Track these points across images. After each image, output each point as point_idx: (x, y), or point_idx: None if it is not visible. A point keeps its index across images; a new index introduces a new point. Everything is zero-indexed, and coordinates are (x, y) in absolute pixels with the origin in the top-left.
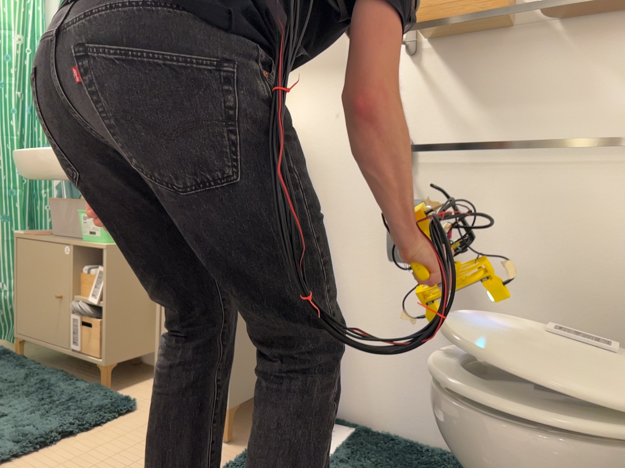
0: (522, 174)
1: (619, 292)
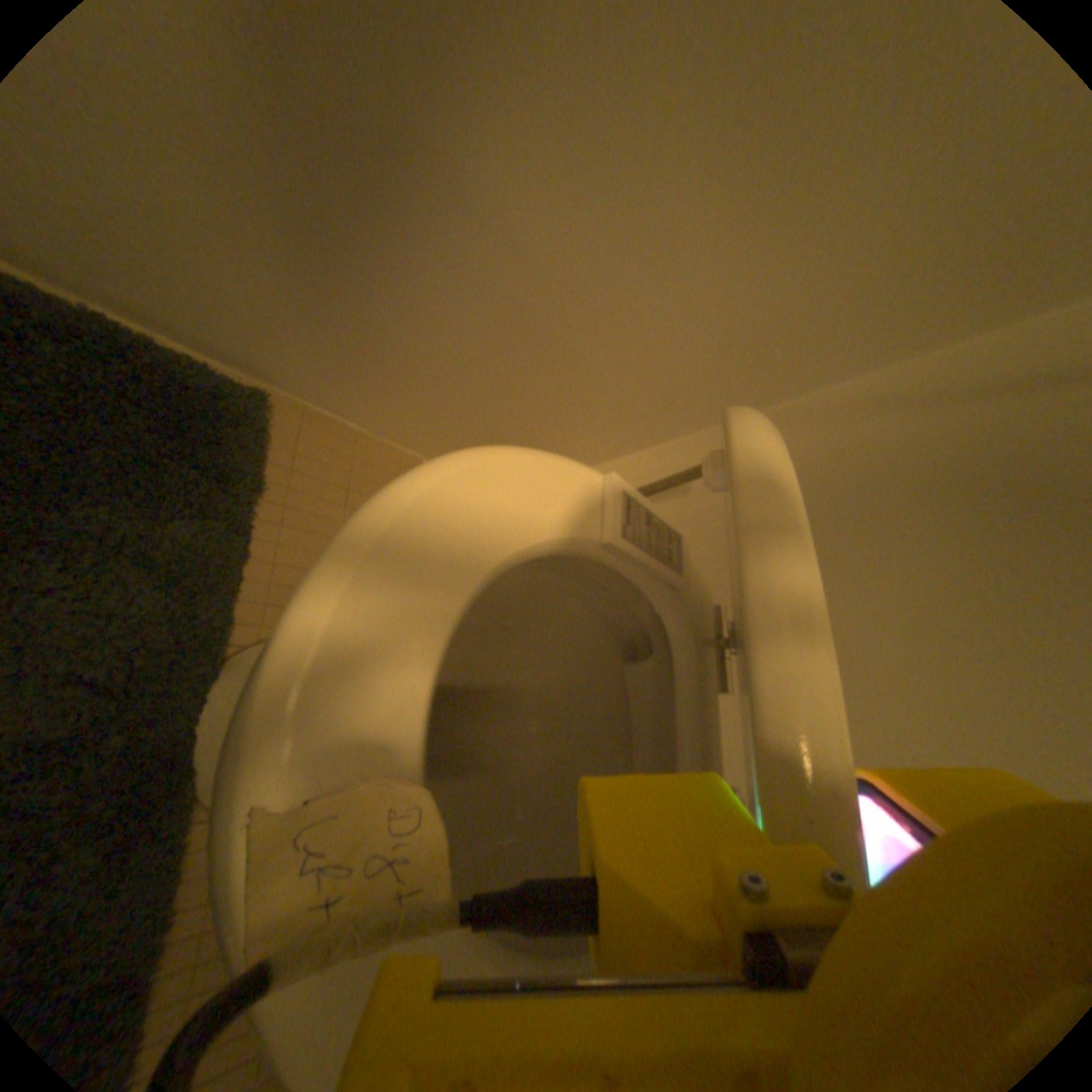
0: None
1: (791, 312)
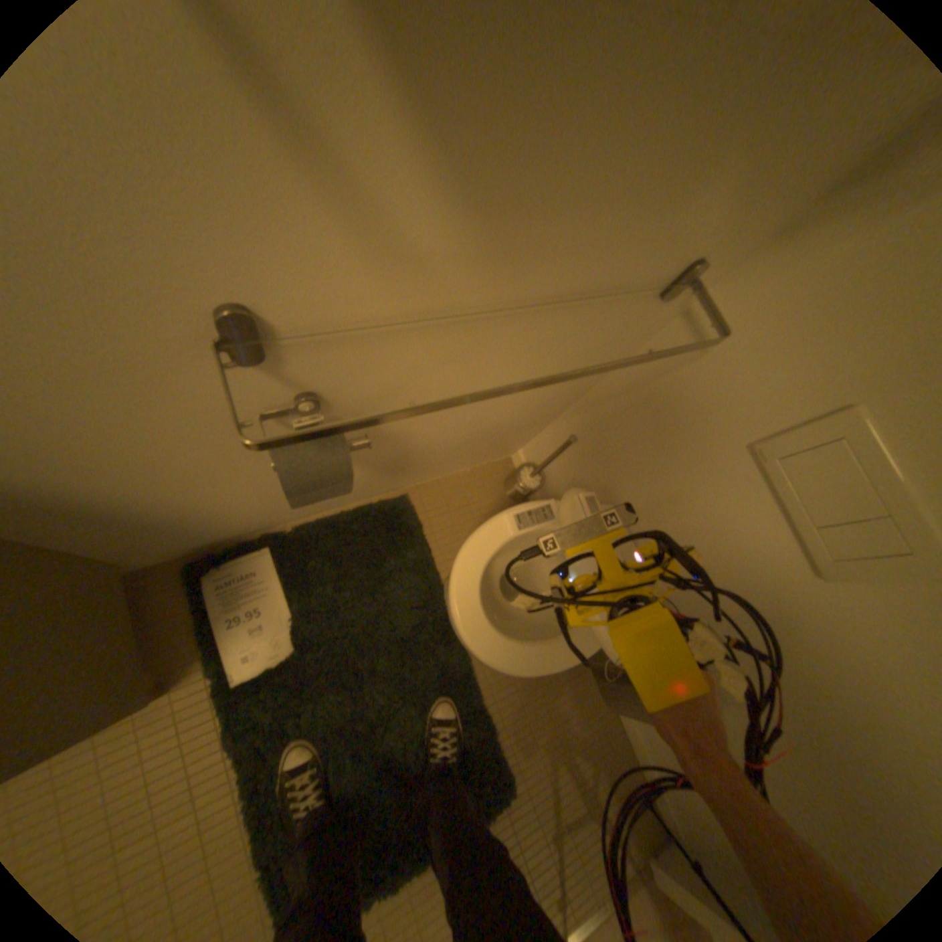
0: (510, 327)
1: (547, 394)
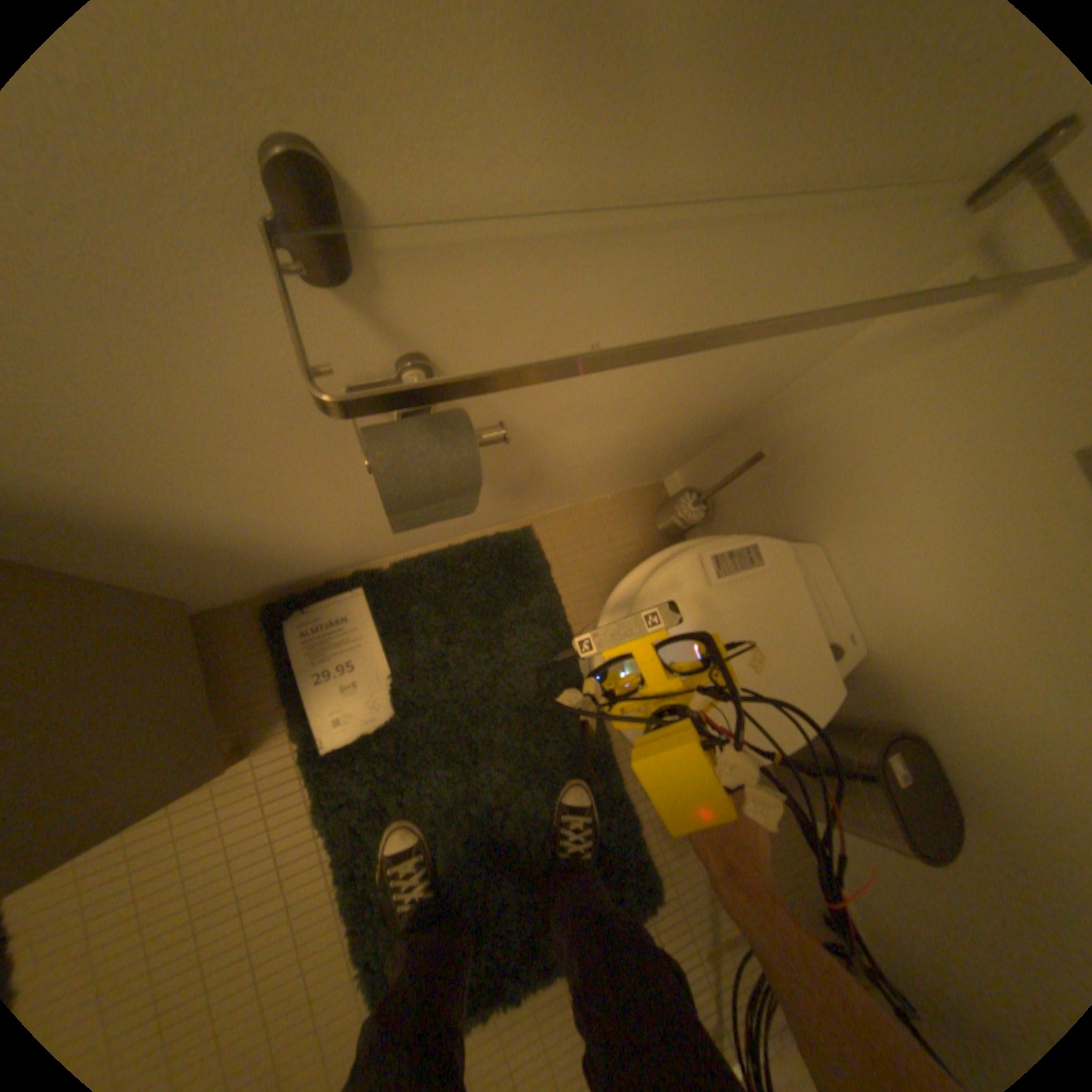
0: (729, 246)
1: (738, 383)
